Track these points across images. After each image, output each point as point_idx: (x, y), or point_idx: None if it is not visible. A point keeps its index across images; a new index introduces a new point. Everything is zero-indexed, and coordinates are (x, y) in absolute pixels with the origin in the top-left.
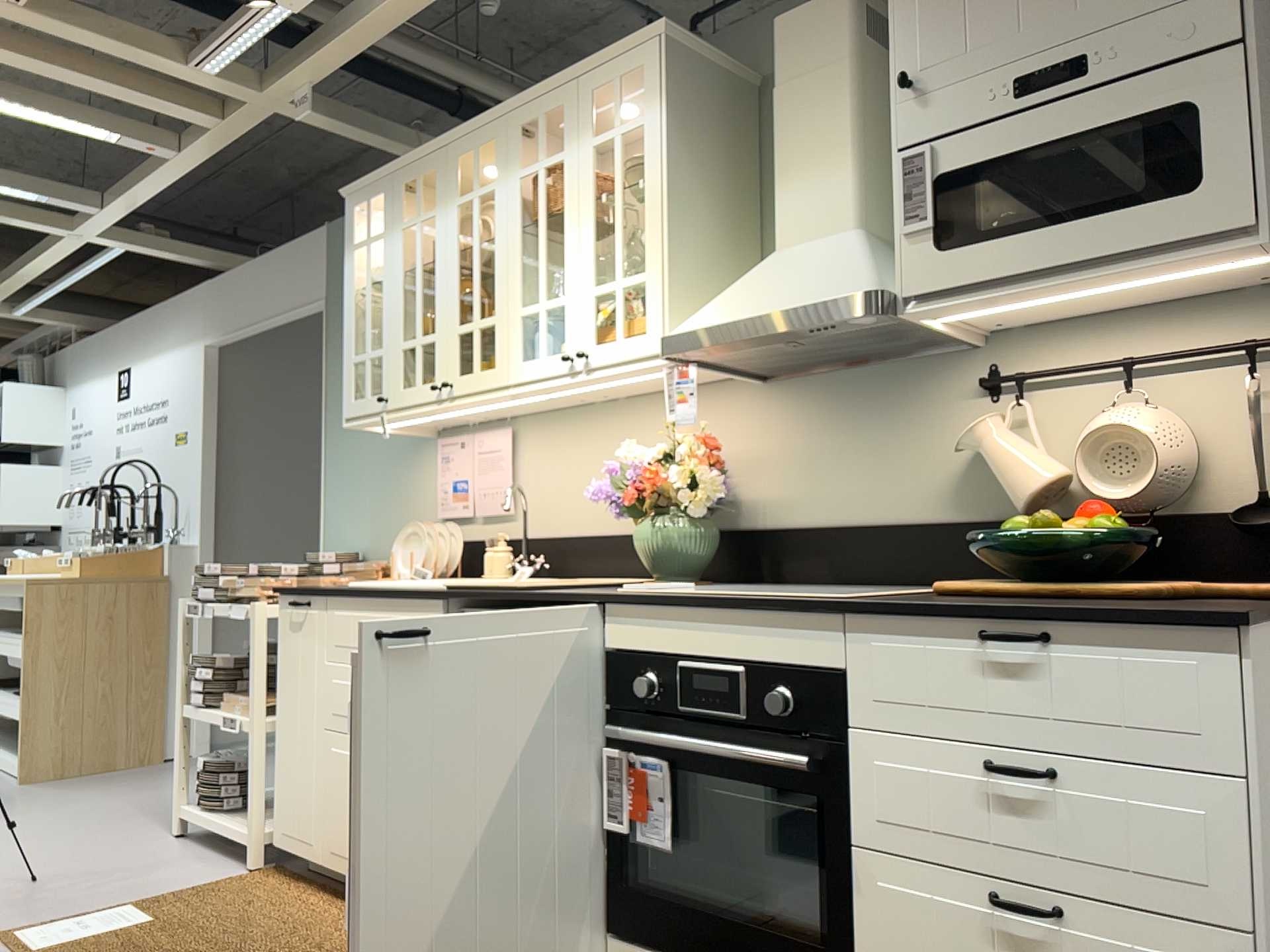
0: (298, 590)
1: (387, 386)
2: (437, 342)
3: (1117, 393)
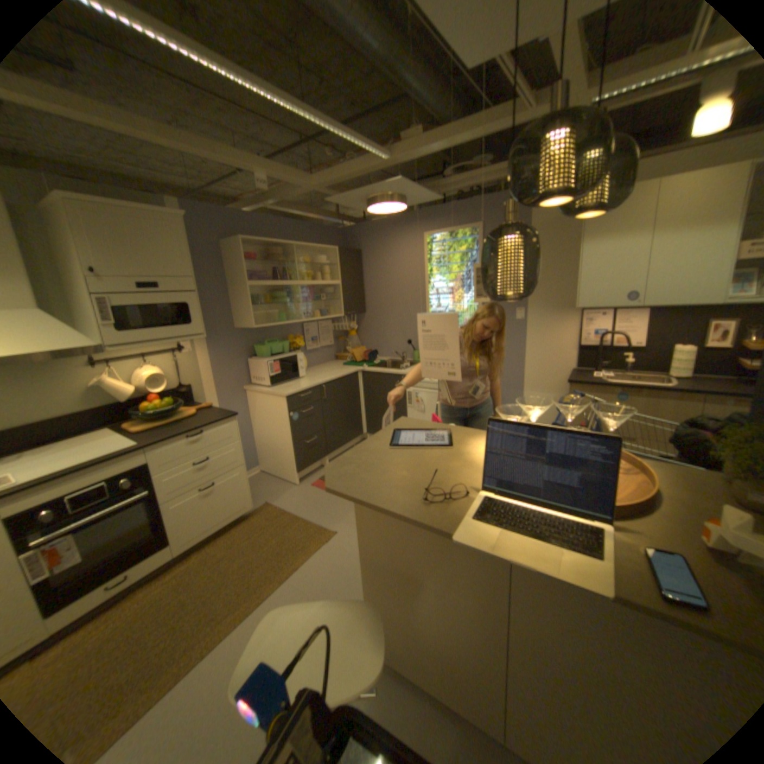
0: None
1: None
2: None
3: (138, 364)
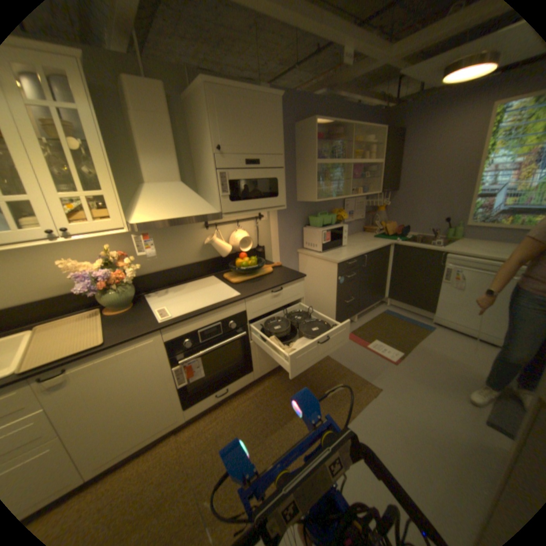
0: None
1: None
2: None
3: (233, 227)
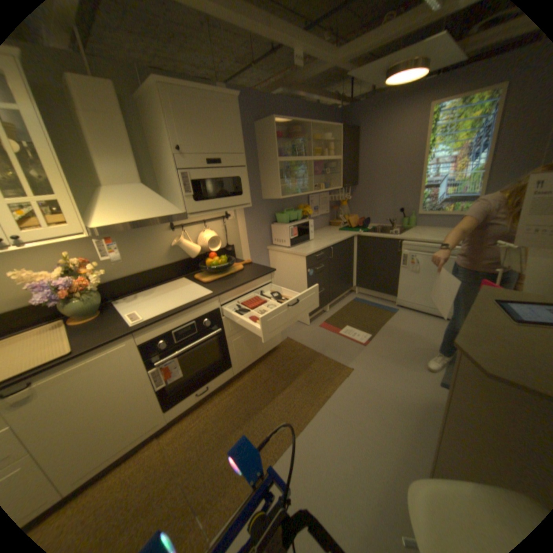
0: None
1: None
2: None
3: (200, 228)
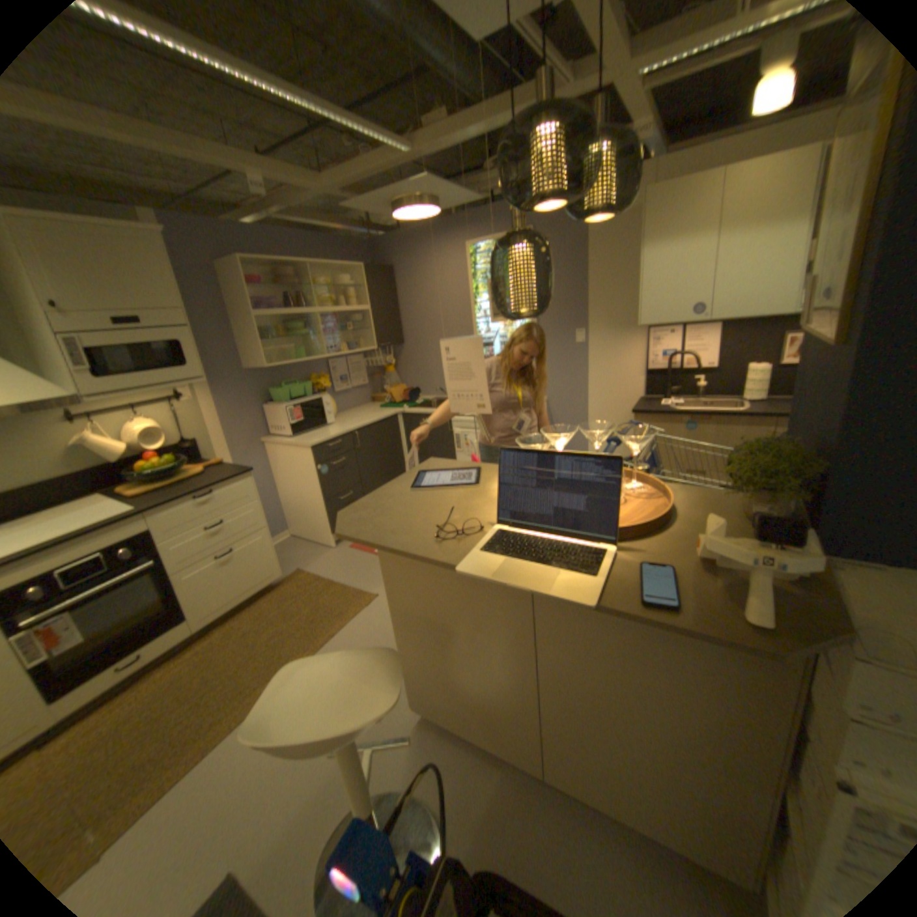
0: None
1: None
2: None
3: (127, 417)
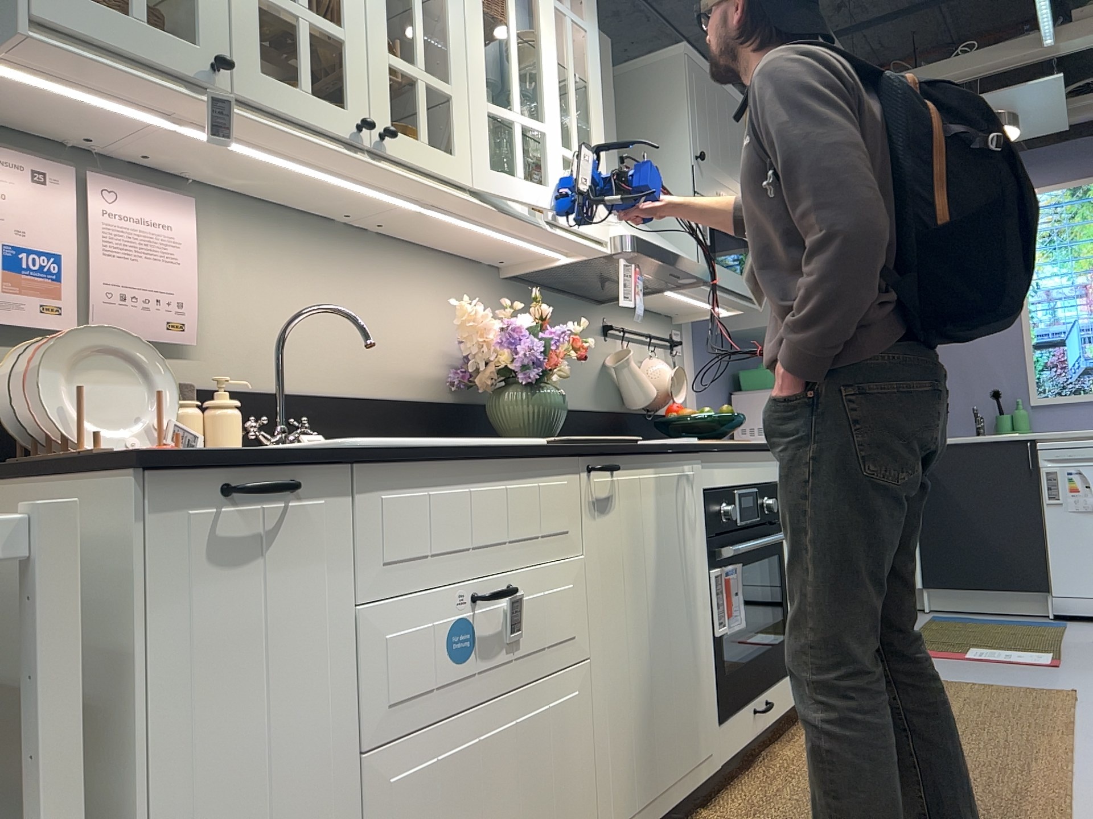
0: (265, 454)
1: (215, 41)
2: (351, 50)
3: (641, 350)
